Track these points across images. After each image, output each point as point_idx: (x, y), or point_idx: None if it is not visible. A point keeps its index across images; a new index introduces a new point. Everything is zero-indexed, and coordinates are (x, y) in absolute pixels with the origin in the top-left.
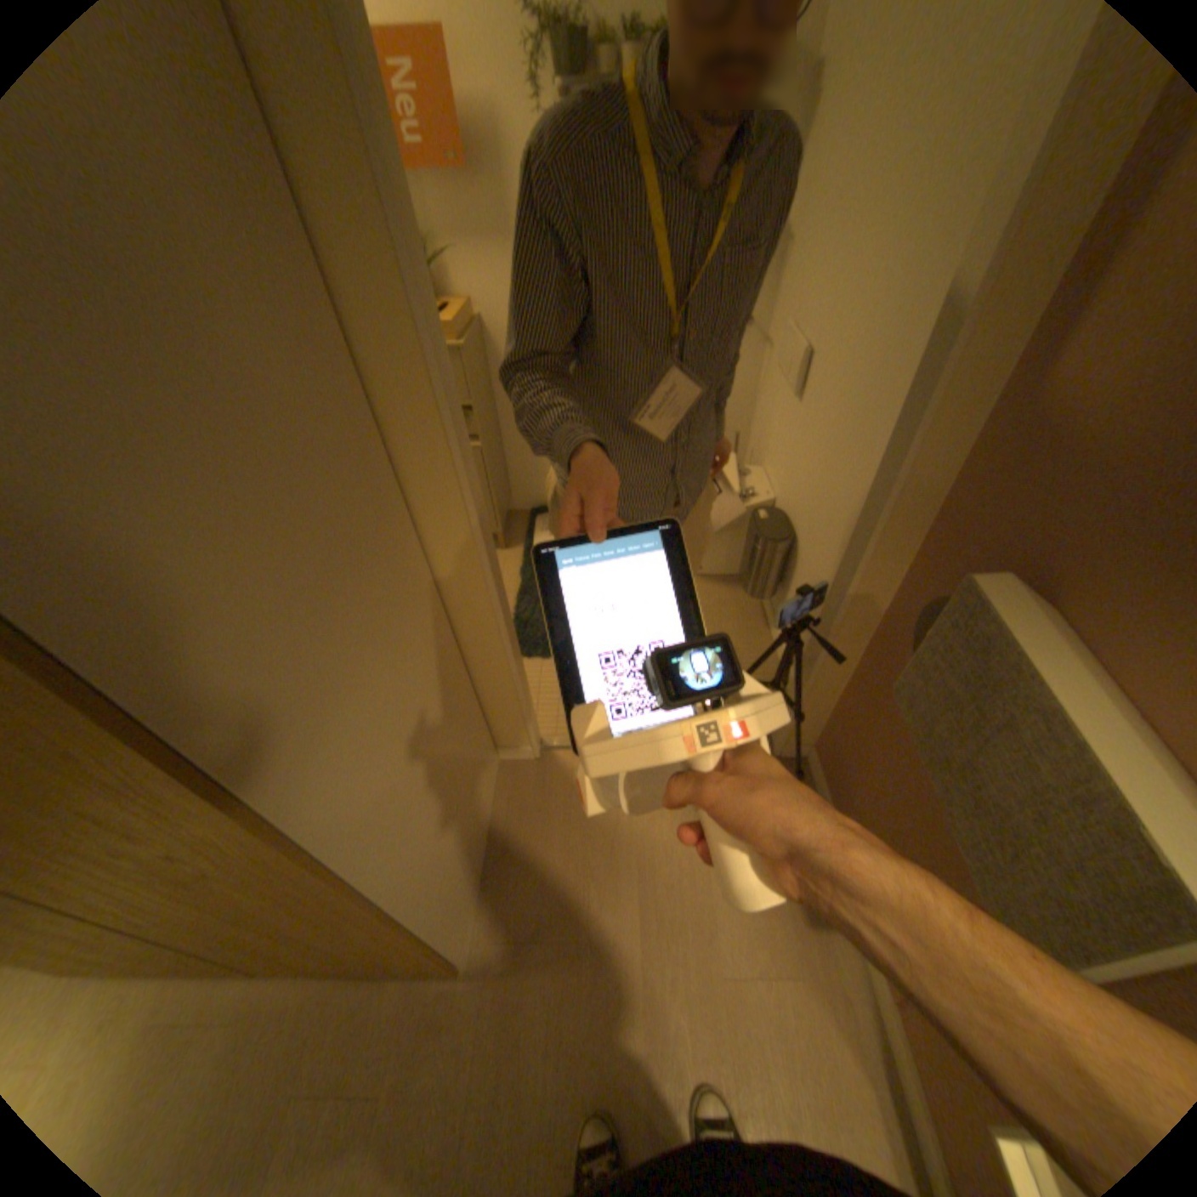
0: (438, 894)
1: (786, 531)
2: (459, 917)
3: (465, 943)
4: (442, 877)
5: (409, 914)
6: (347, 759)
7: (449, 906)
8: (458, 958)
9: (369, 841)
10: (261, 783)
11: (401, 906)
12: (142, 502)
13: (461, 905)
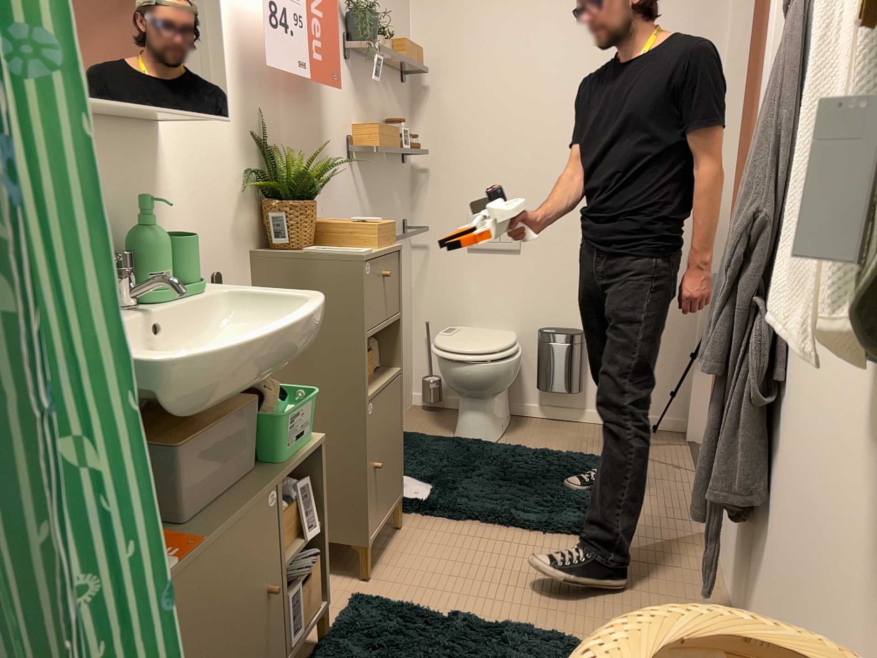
0: None
1: (573, 330)
2: None
3: None
4: None
5: None
6: None
7: None
8: None
9: None
10: None
11: None
12: None
13: None
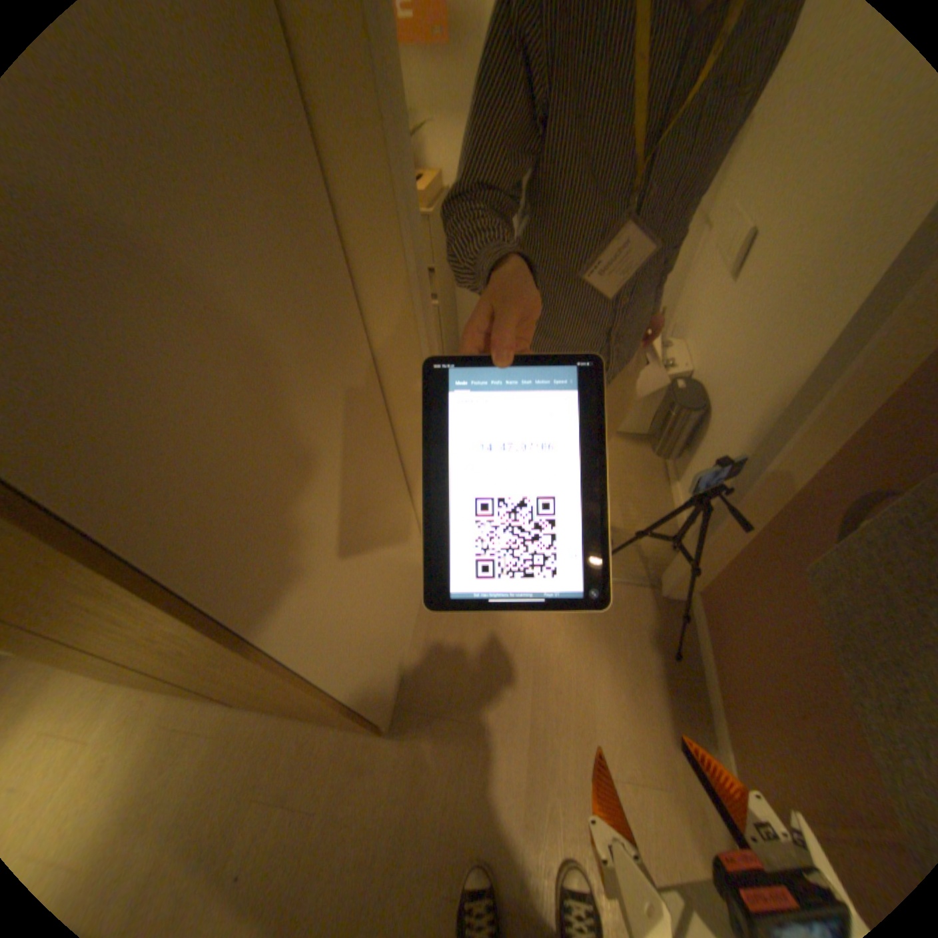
0: (372, 675)
1: (701, 401)
2: (387, 690)
3: (389, 709)
4: (375, 661)
5: (346, 692)
6: (302, 570)
7: (379, 683)
8: (383, 721)
9: (317, 637)
10: (221, 594)
11: (340, 686)
12: (105, 327)
13: (389, 681)
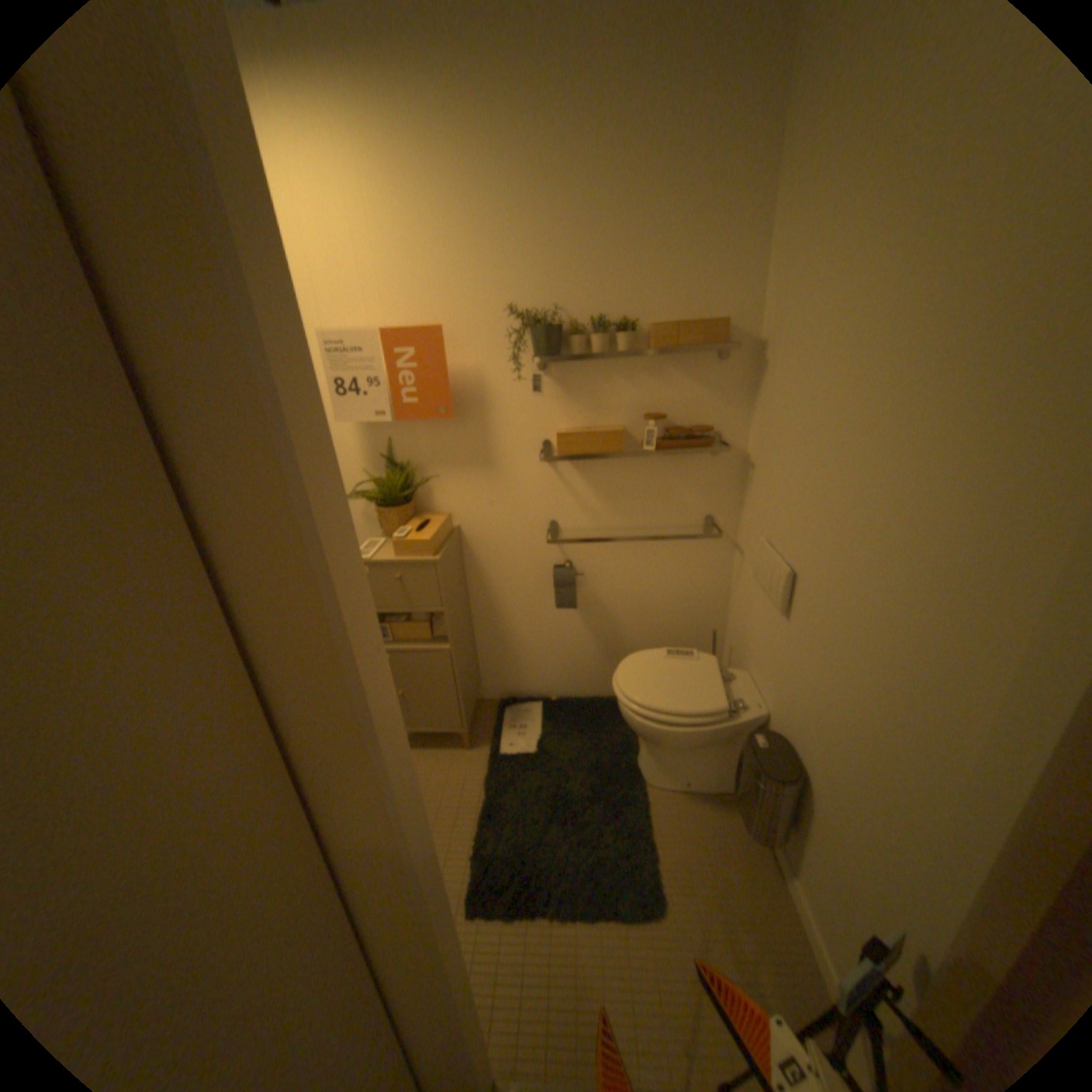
0: None
1: (795, 769)
2: None
3: None
4: None
5: None
6: None
7: None
8: None
9: None
10: None
11: None
12: None
13: None
